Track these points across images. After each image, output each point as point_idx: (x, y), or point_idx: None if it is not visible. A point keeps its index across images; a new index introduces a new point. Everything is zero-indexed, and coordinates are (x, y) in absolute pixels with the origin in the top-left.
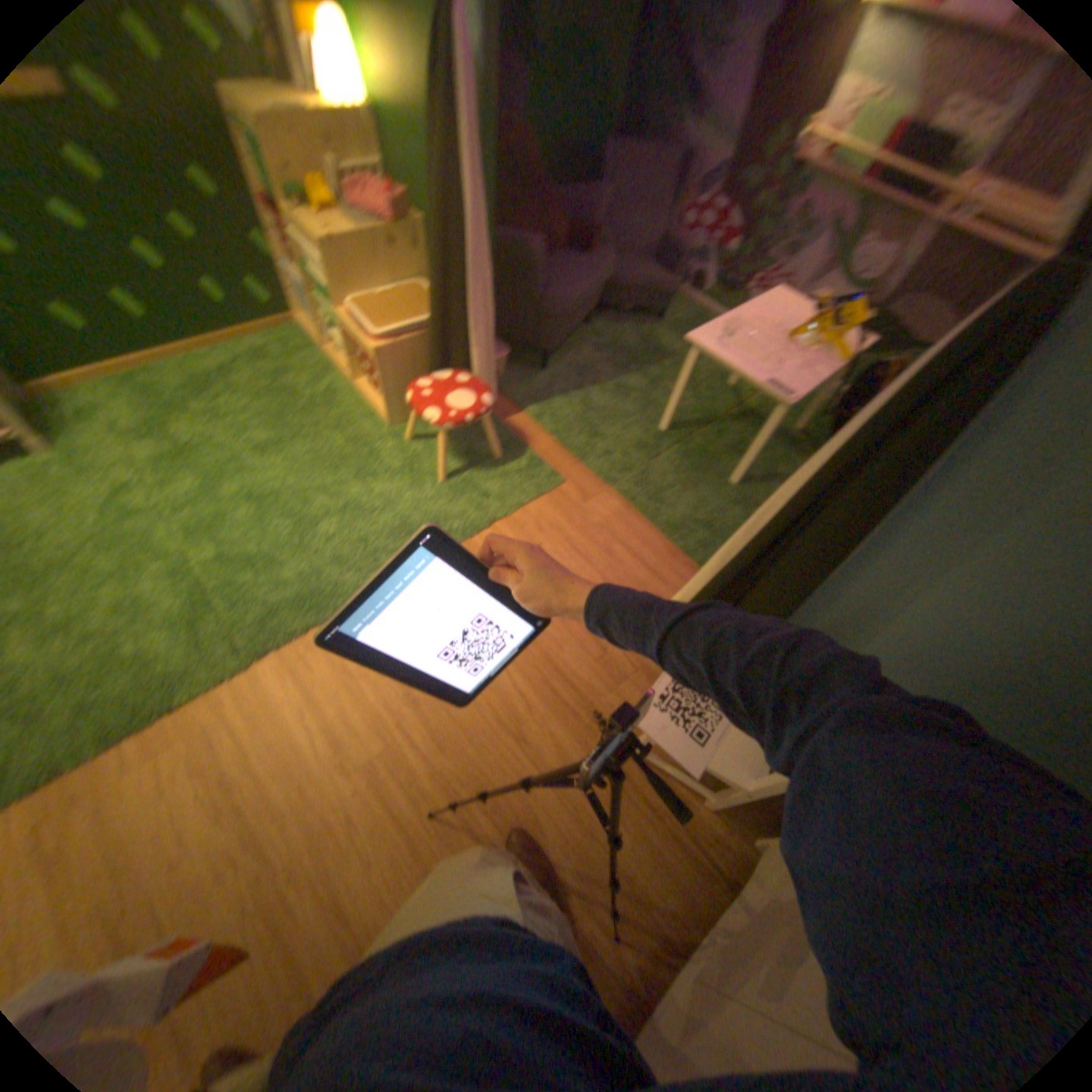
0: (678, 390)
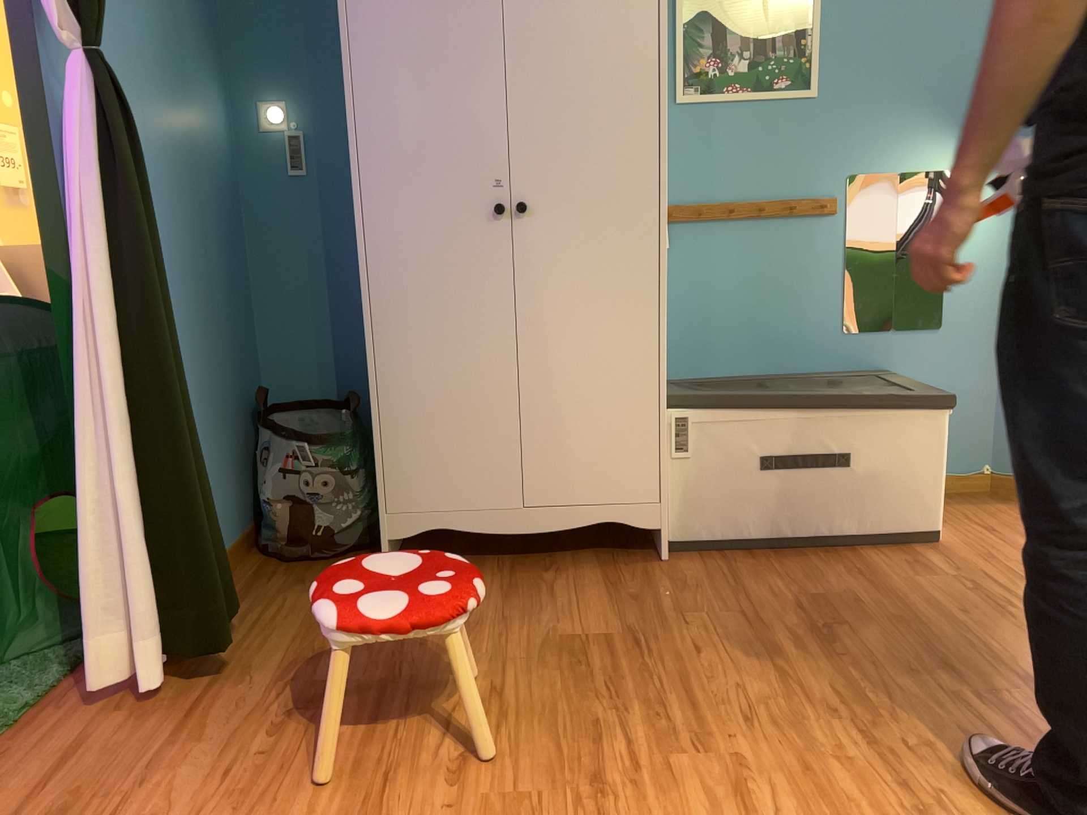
0: None
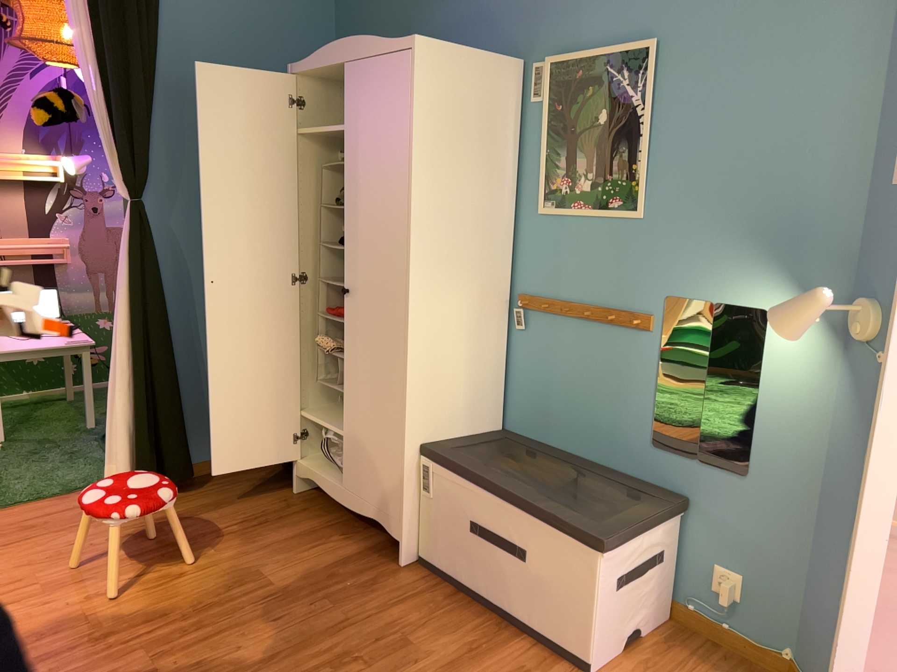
0: None
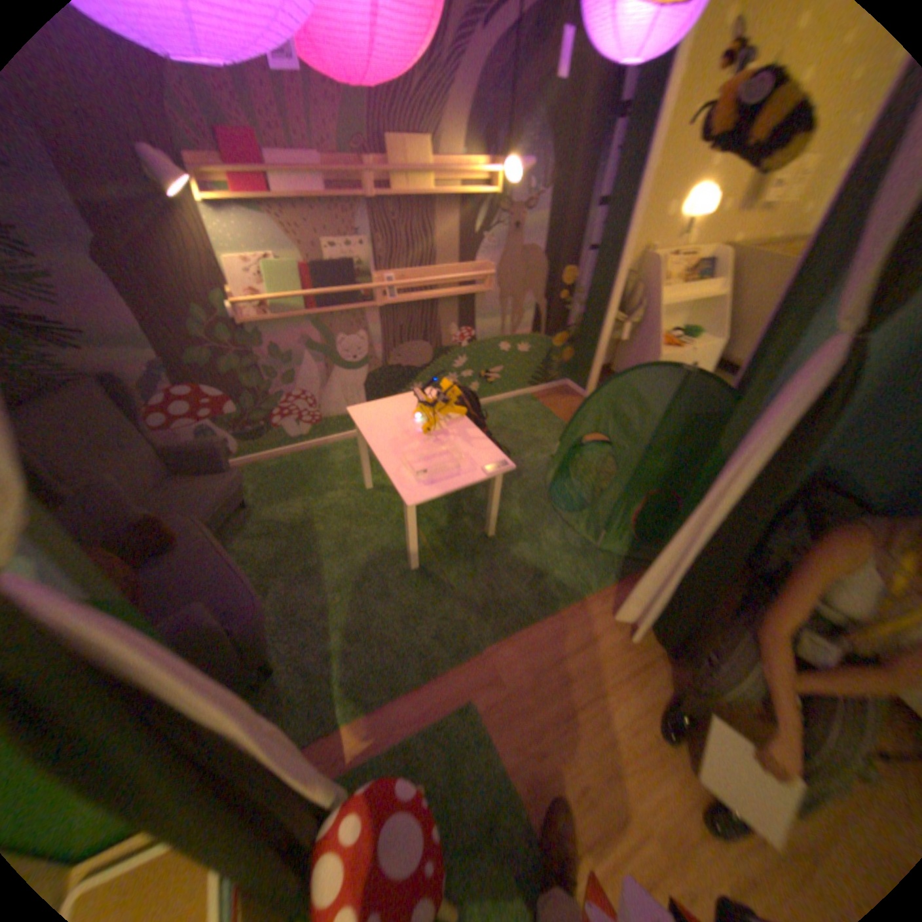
0: (413, 534)
